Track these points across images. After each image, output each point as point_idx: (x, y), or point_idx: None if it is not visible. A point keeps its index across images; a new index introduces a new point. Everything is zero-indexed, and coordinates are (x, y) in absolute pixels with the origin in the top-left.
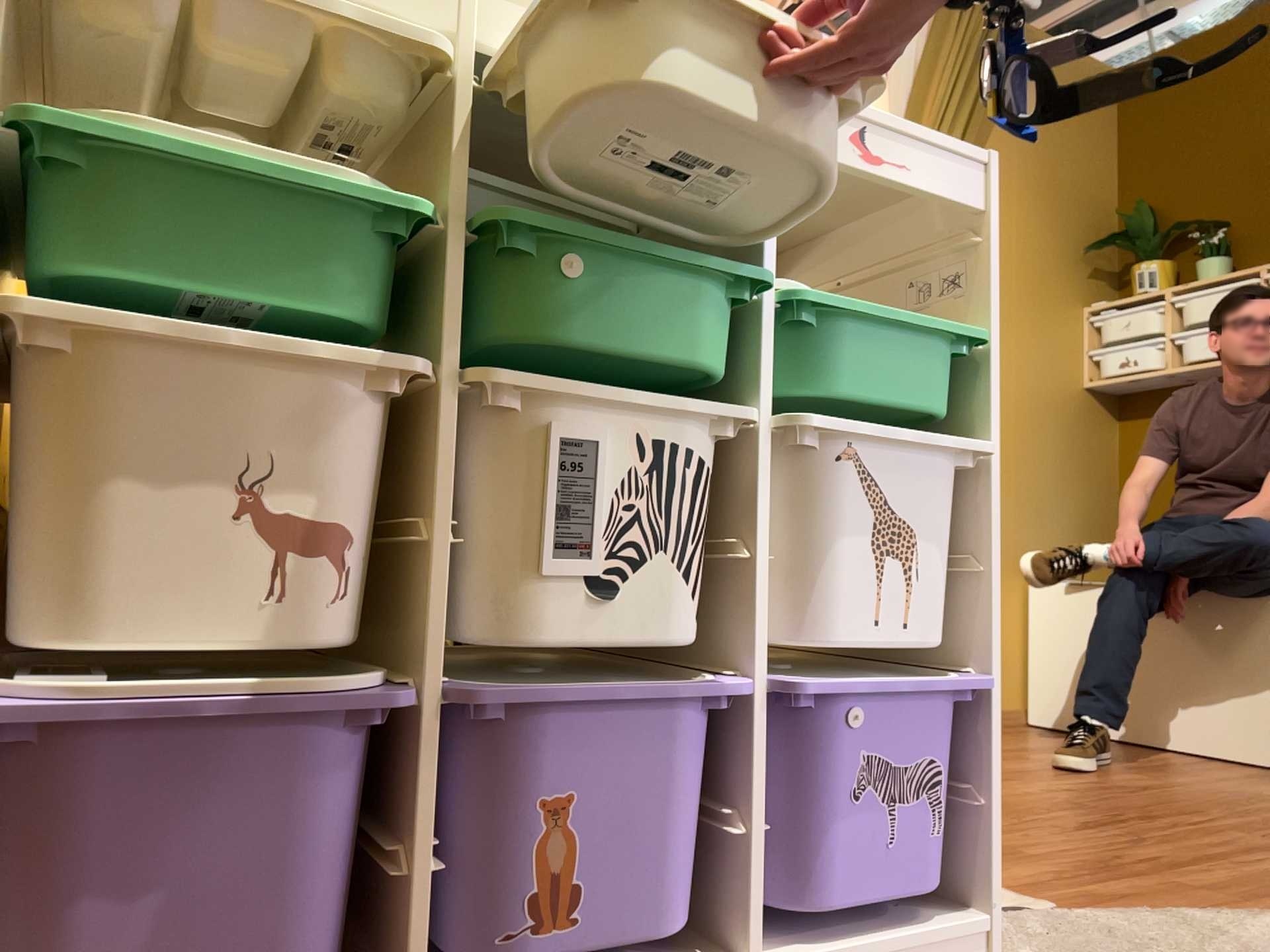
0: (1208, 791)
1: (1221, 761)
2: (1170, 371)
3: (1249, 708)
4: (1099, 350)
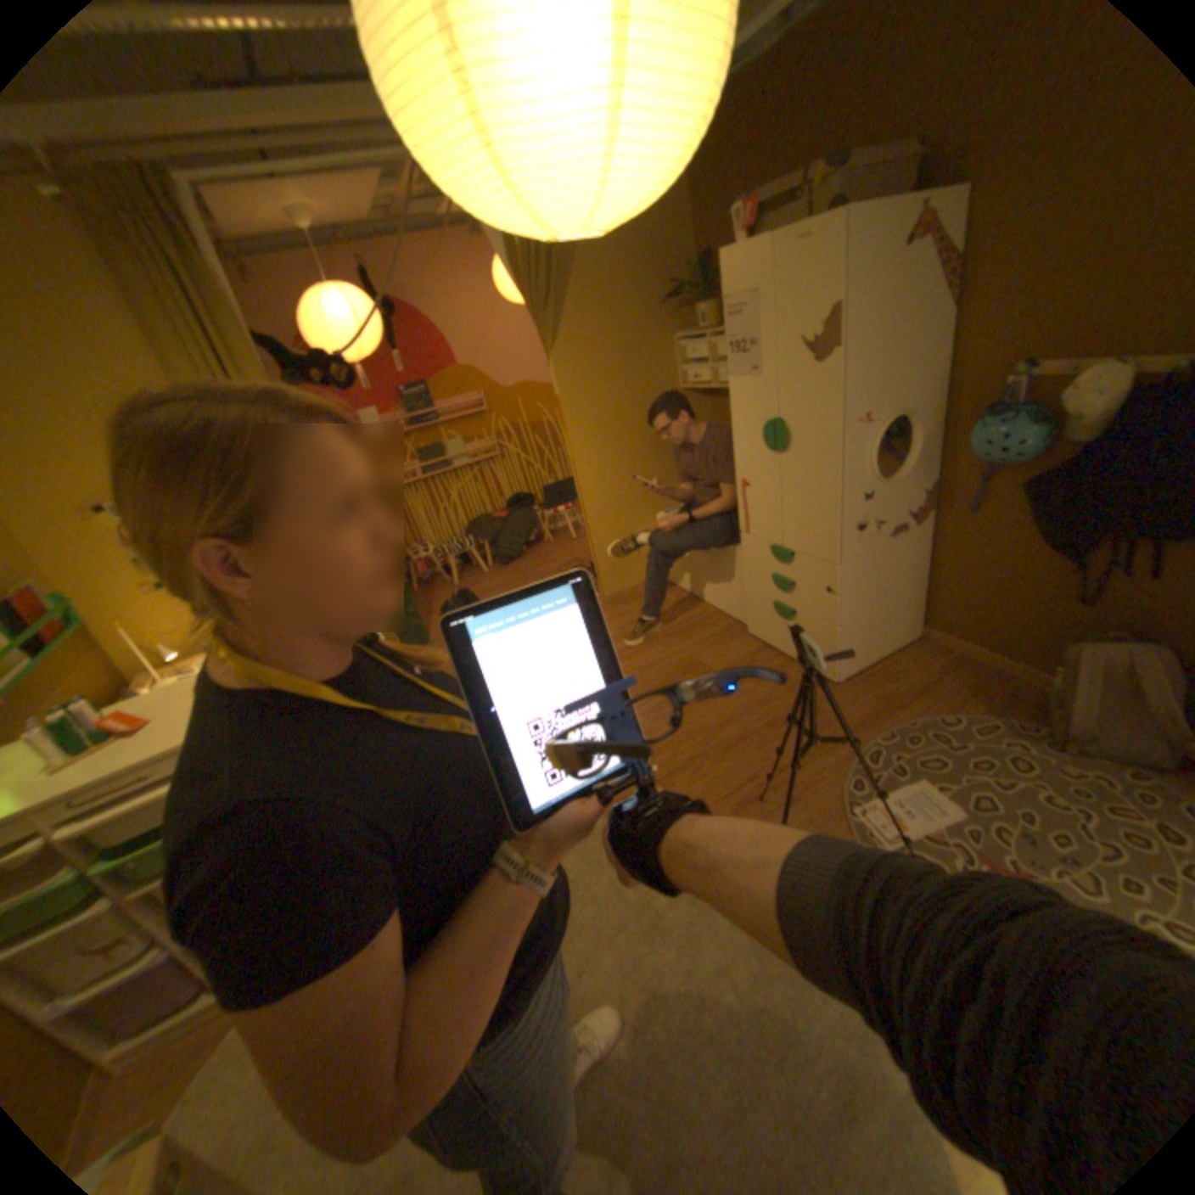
0: (672, 671)
1: (719, 619)
2: (716, 388)
3: (730, 598)
4: (687, 367)
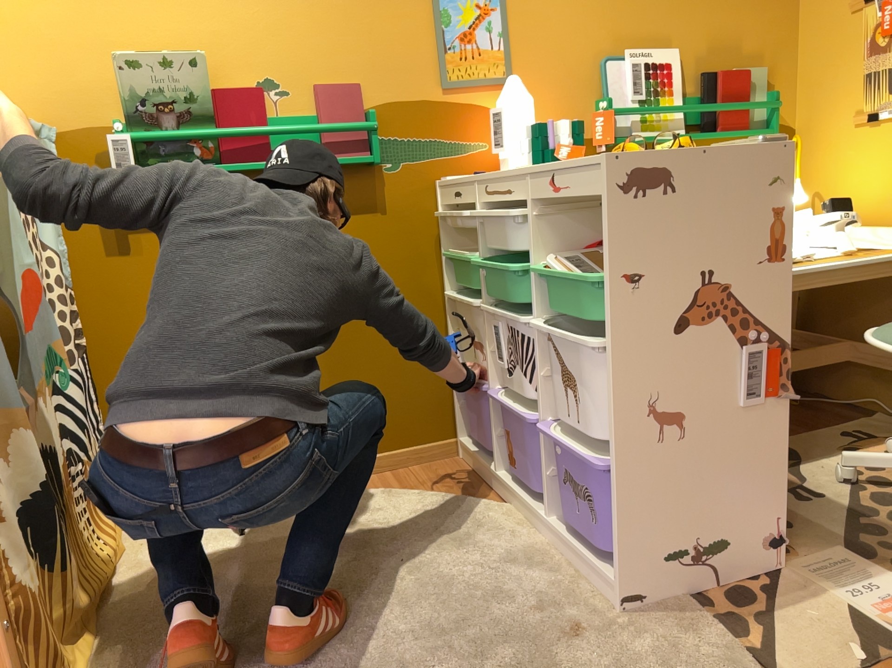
0: None
1: None
2: None
3: None
4: None
